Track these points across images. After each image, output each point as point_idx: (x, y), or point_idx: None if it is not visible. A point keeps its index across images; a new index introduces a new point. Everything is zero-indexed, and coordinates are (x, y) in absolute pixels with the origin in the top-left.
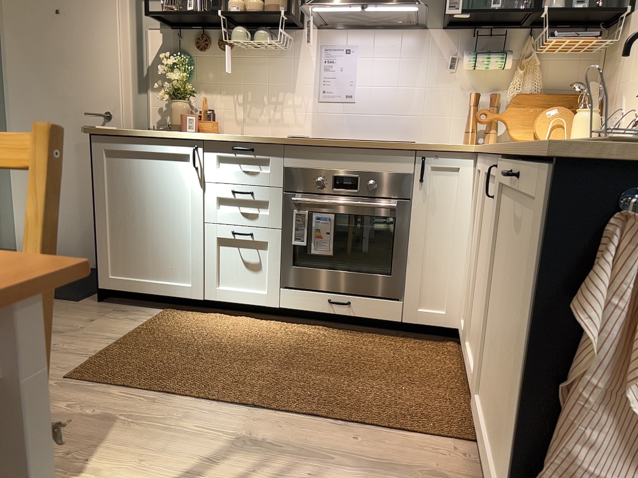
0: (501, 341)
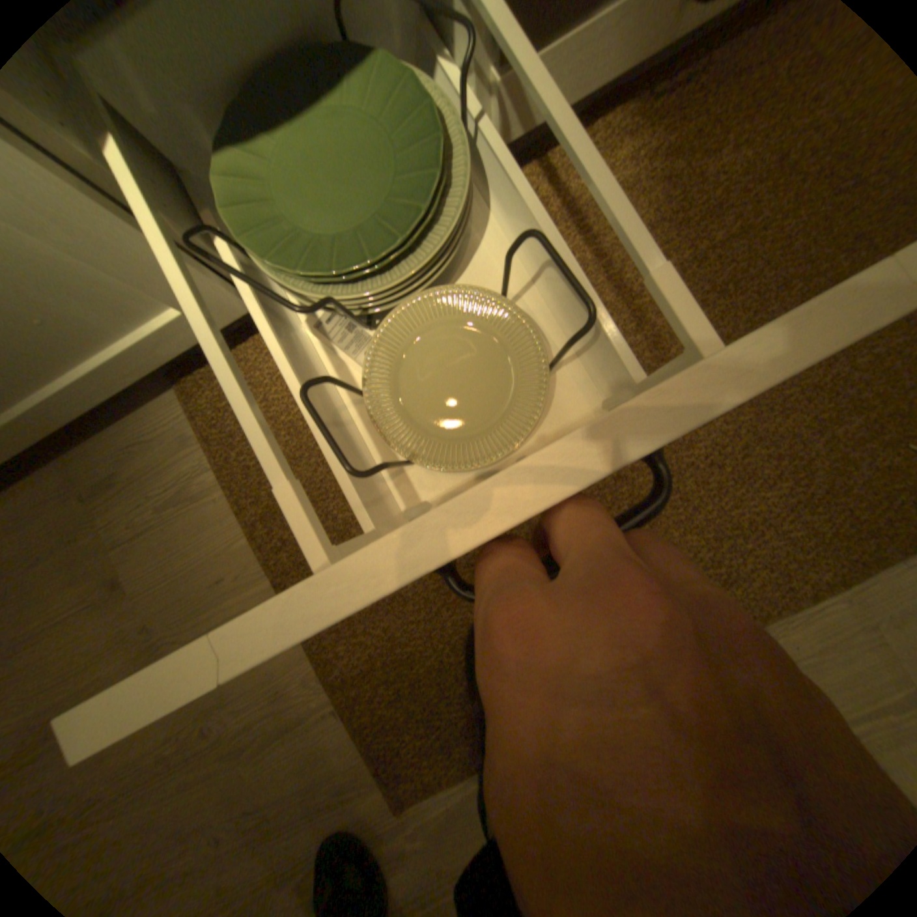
0: None
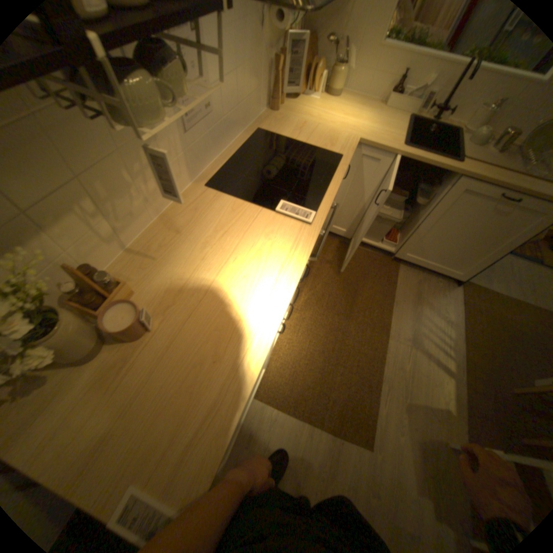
0: (461, 241)
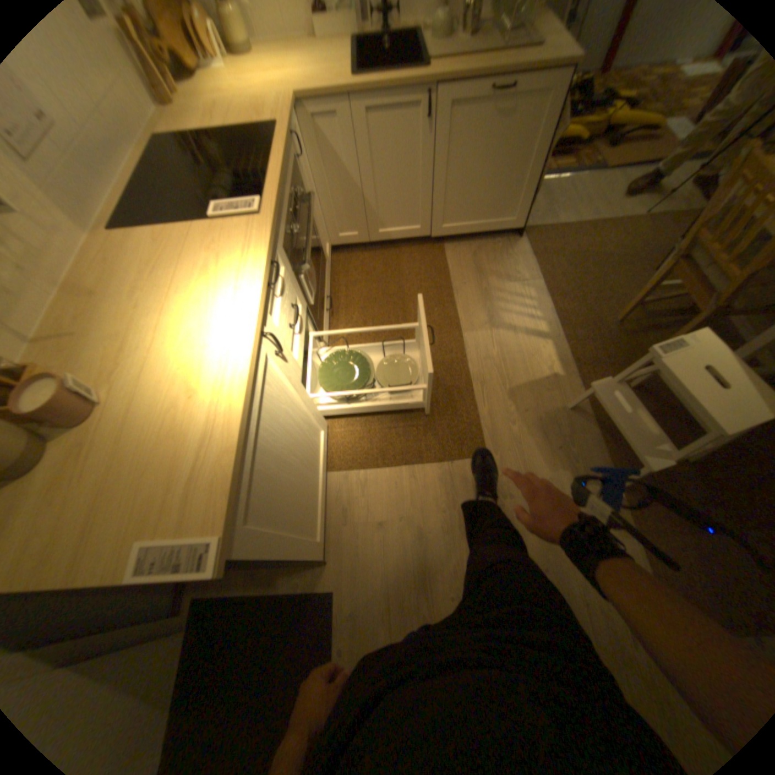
0: (487, 176)
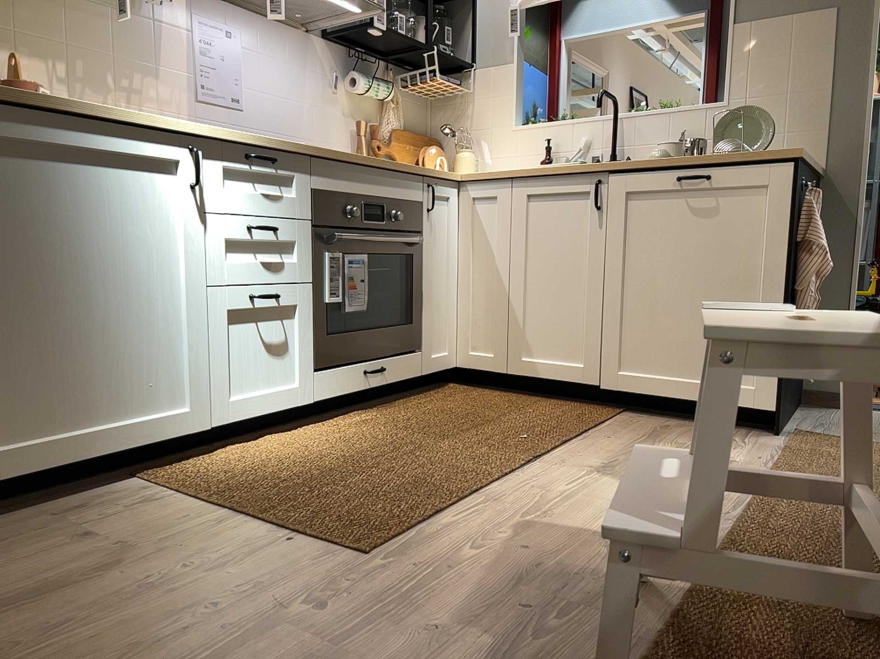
0: (688, 298)
